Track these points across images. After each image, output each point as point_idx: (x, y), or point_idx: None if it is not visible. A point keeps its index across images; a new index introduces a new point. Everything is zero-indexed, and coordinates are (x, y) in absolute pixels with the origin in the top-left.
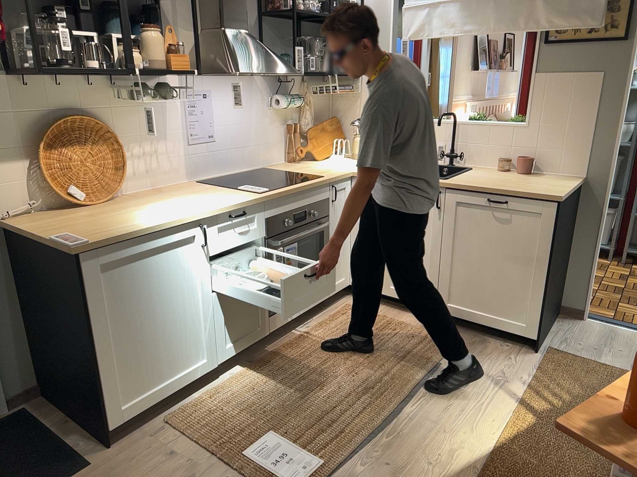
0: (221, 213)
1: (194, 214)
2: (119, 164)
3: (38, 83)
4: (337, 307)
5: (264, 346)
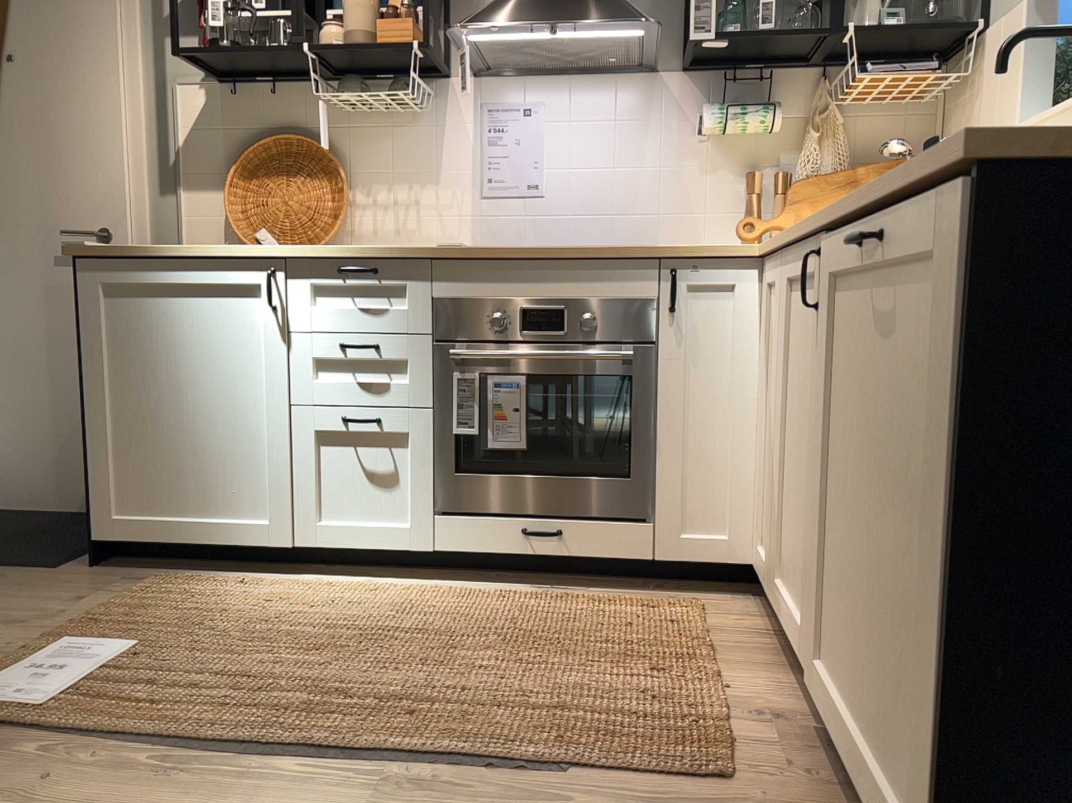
0: (319, 259)
1: (262, 247)
2: (338, 209)
3: (254, 92)
4: (677, 598)
5: (431, 579)
